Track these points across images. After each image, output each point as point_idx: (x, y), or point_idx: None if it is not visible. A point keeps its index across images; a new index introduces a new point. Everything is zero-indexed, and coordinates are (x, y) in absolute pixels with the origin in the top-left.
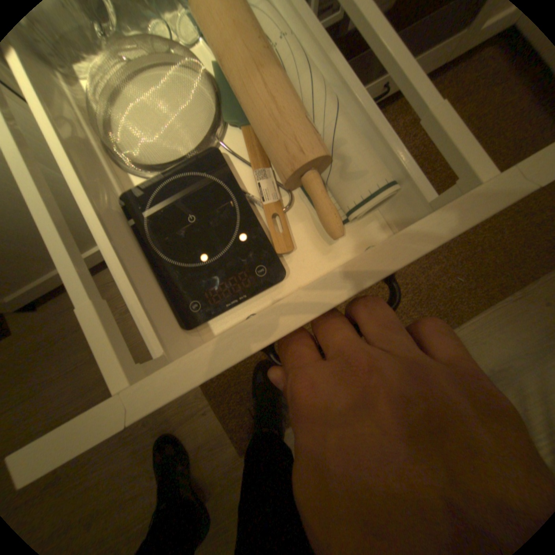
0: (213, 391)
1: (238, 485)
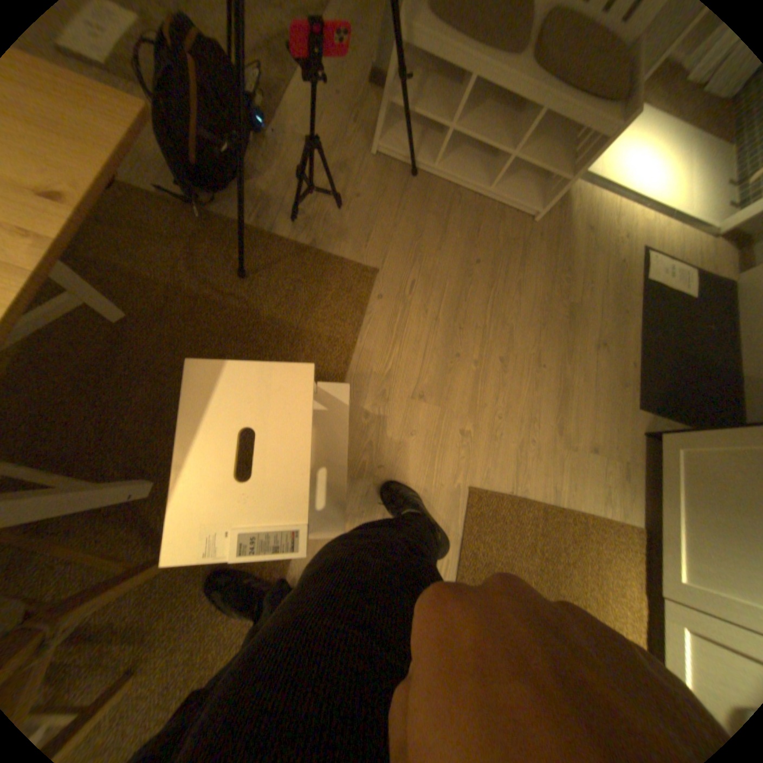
0: (522, 504)
1: (454, 467)
